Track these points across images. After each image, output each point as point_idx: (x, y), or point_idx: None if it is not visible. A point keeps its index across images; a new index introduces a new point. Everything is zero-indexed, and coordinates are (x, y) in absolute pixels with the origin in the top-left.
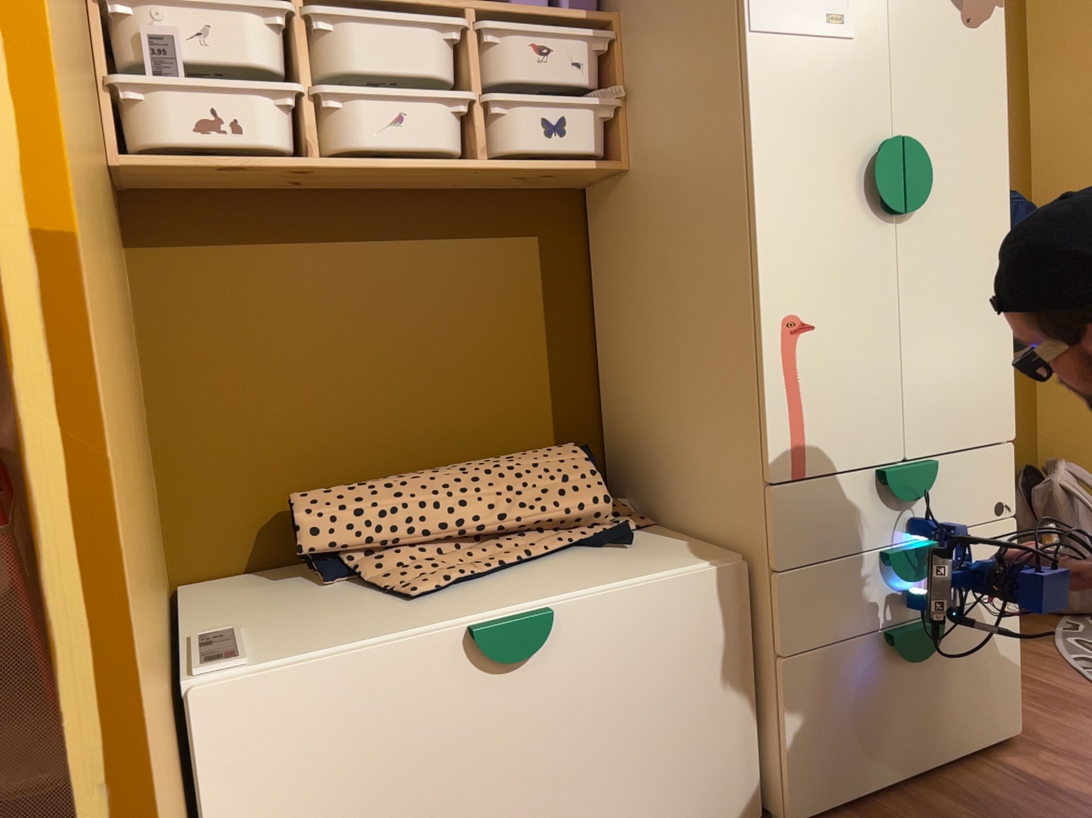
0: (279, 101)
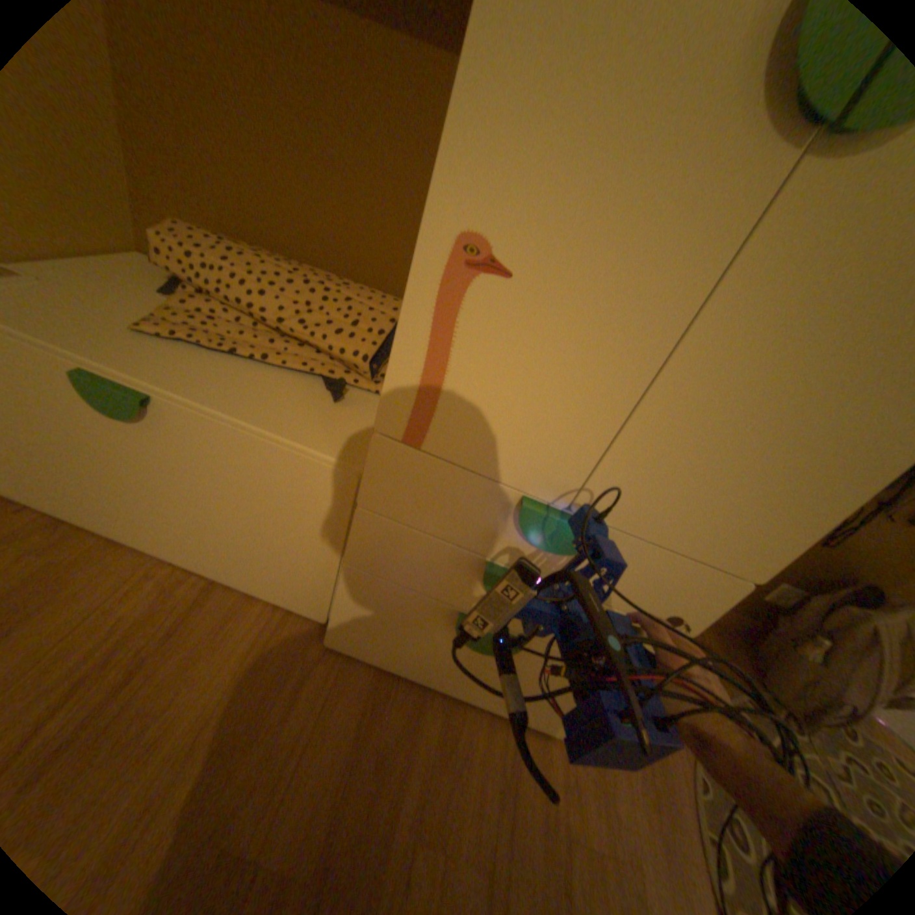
0: None
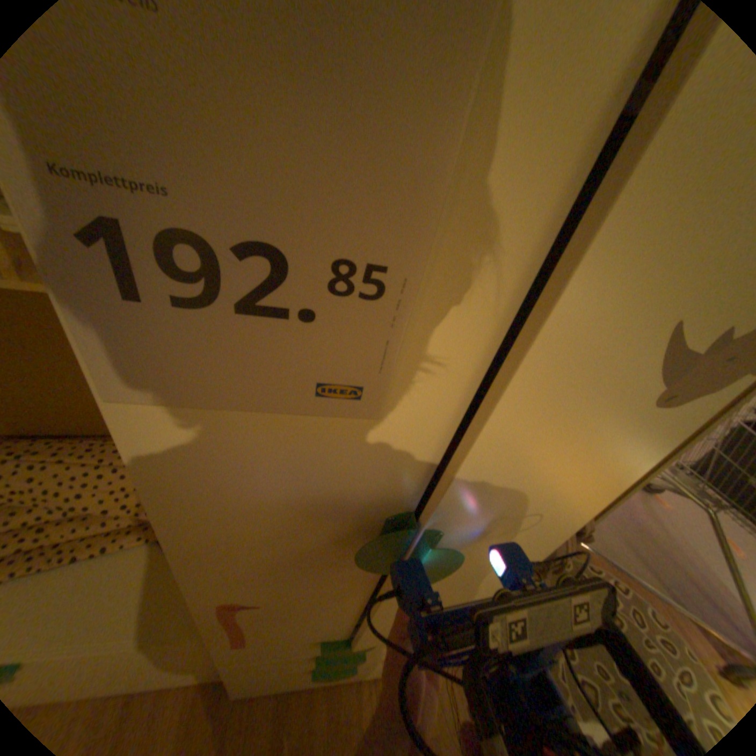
0: None
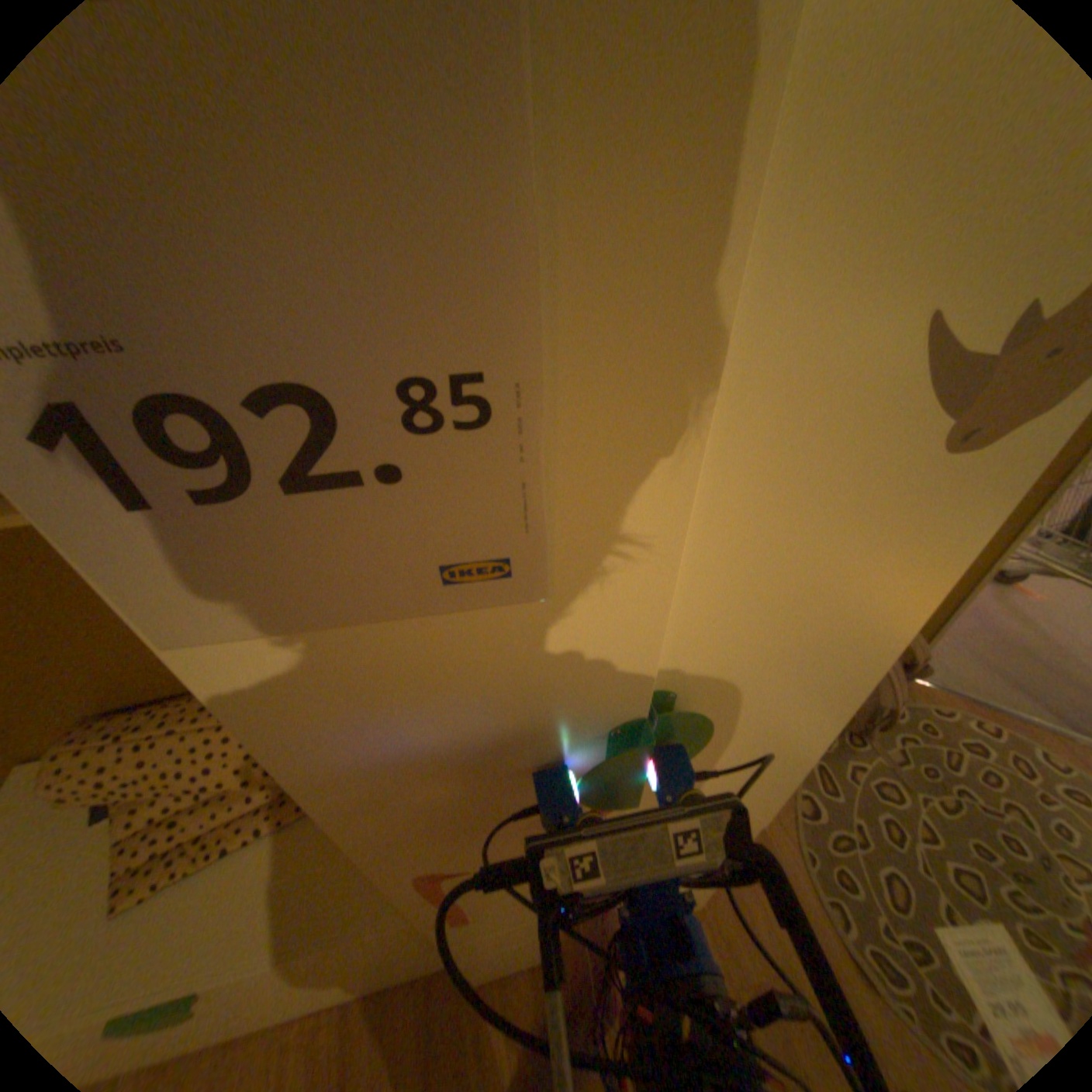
0: None
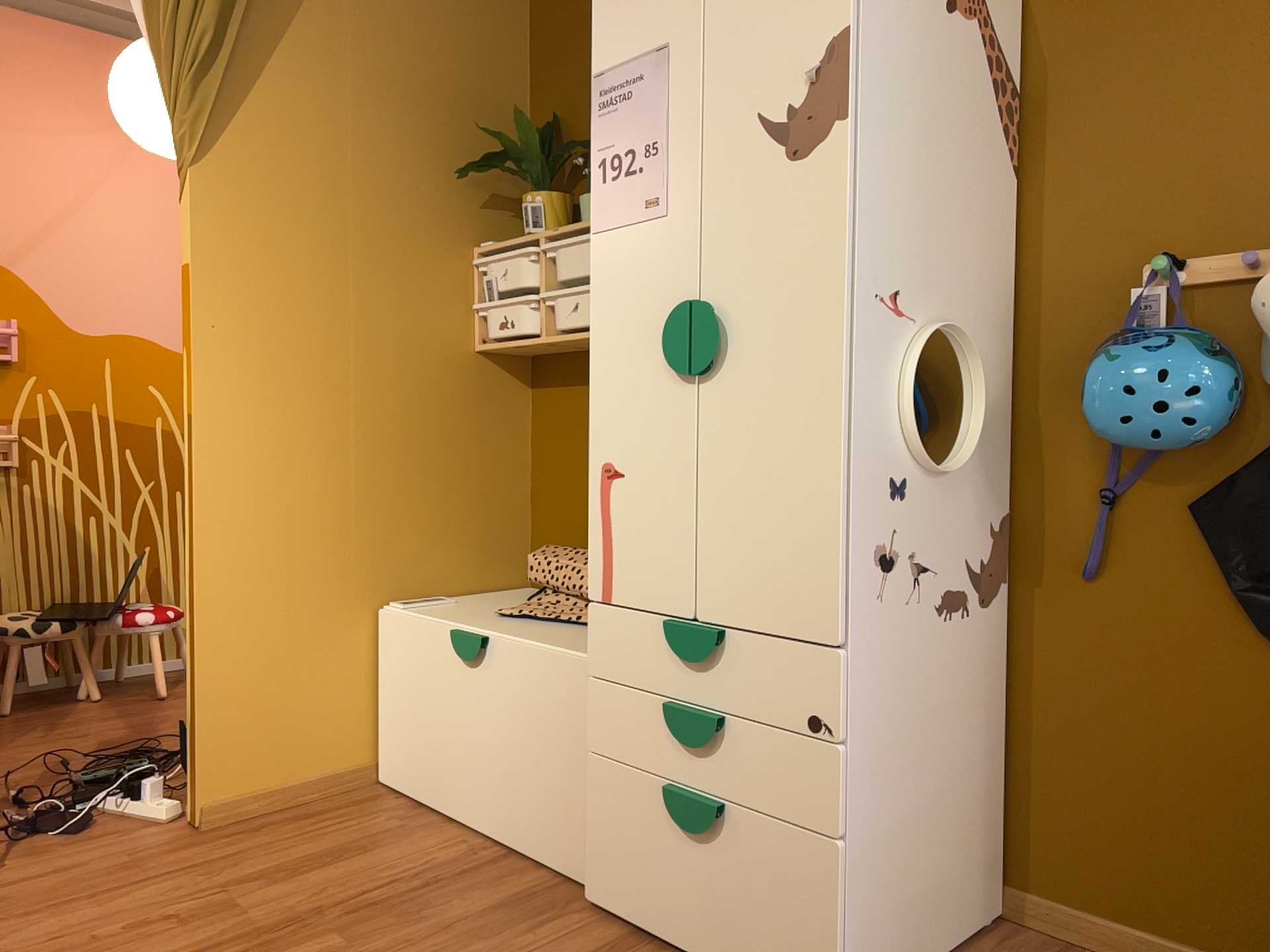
0: (533, 303)
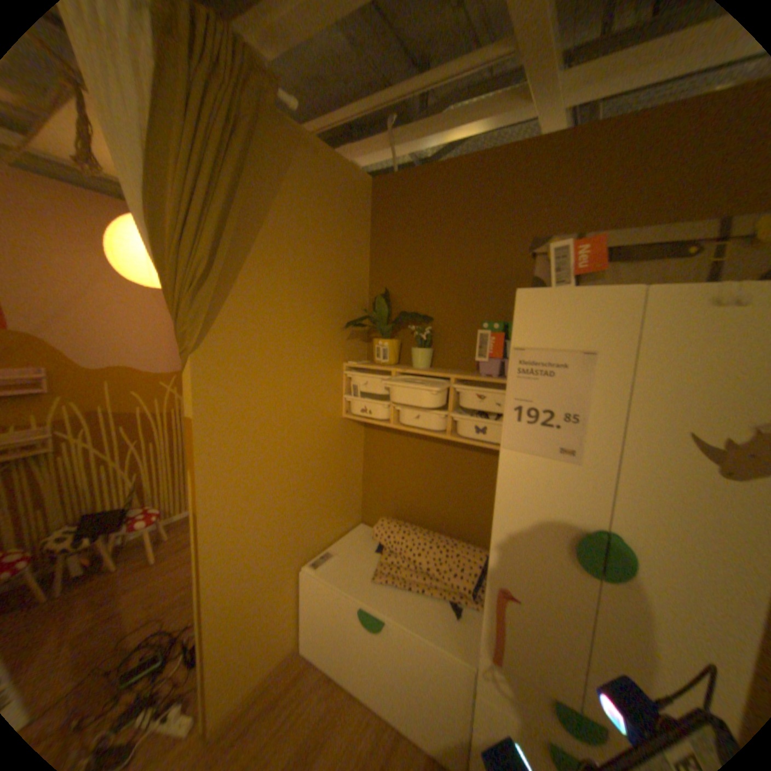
0: (386, 404)
